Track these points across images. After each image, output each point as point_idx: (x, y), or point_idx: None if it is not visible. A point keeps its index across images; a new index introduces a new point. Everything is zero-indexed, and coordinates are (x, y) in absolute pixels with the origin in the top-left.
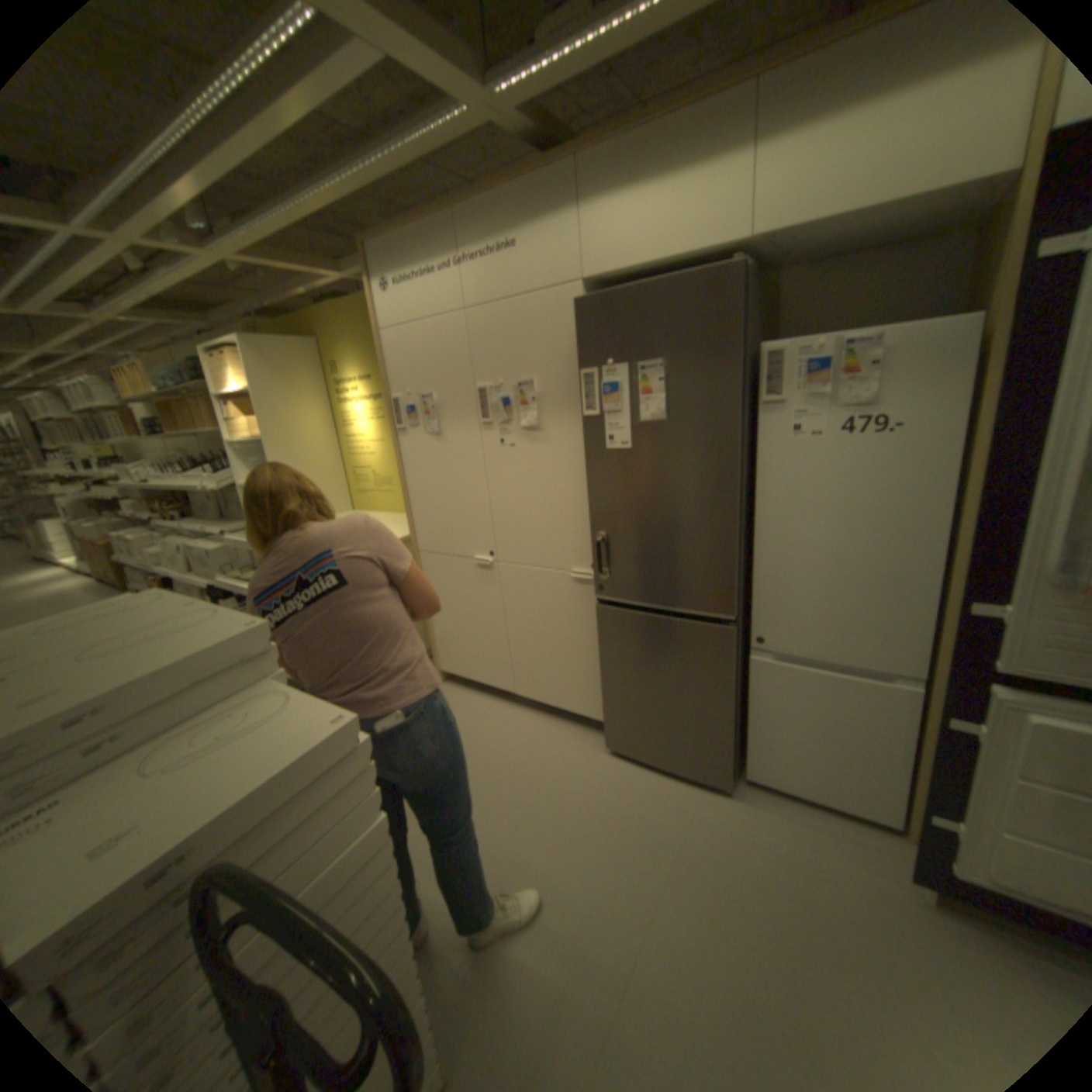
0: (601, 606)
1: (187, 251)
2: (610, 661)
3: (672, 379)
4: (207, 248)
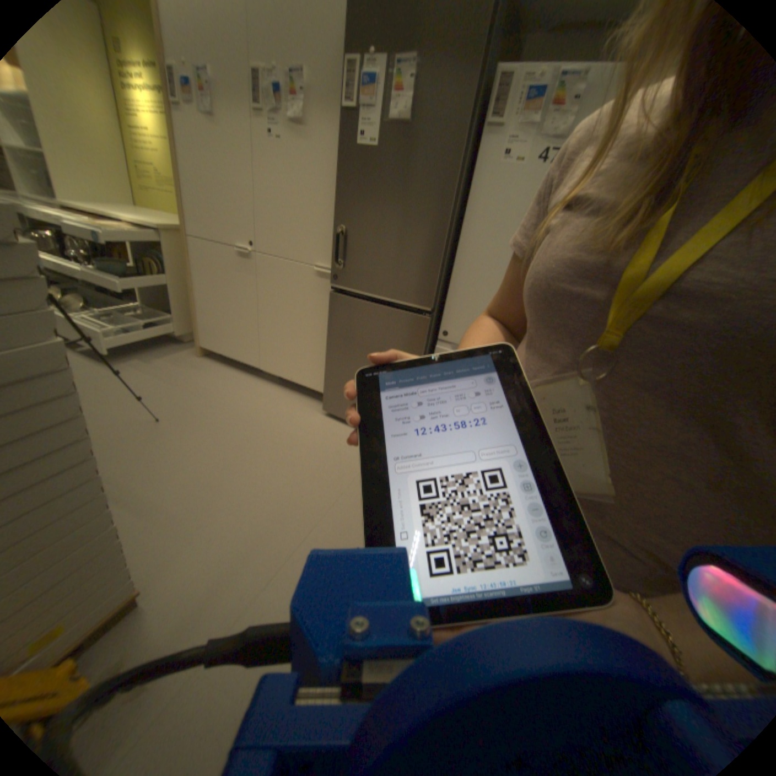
0: (334, 293)
1: None
2: (334, 340)
3: (422, 77)
4: None
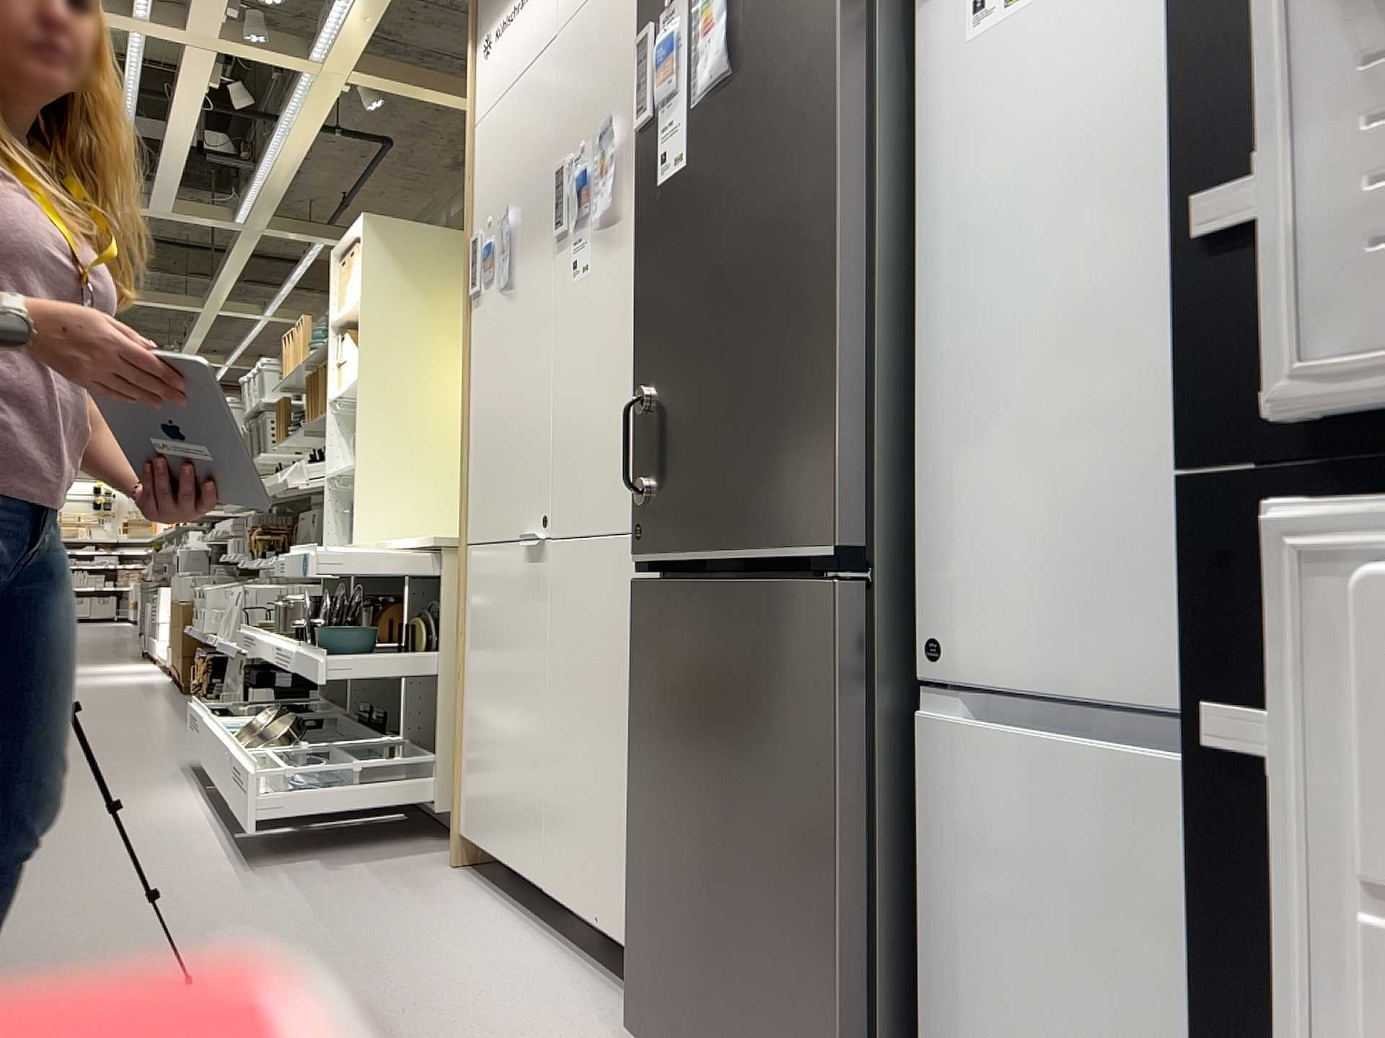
0: (642, 584)
1: (289, 65)
2: (642, 740)
3: None
4: (312, 58)
